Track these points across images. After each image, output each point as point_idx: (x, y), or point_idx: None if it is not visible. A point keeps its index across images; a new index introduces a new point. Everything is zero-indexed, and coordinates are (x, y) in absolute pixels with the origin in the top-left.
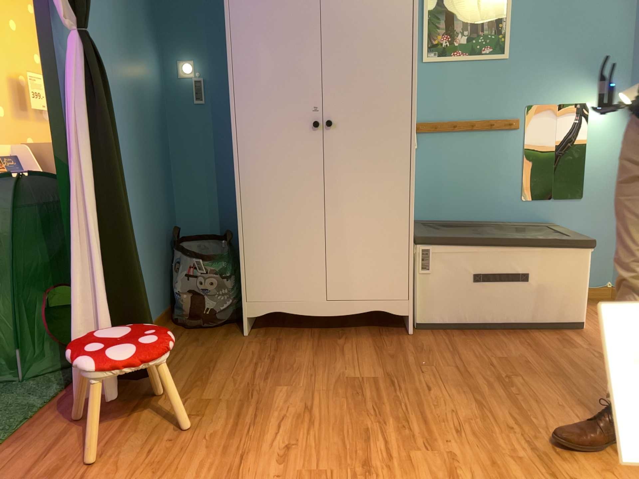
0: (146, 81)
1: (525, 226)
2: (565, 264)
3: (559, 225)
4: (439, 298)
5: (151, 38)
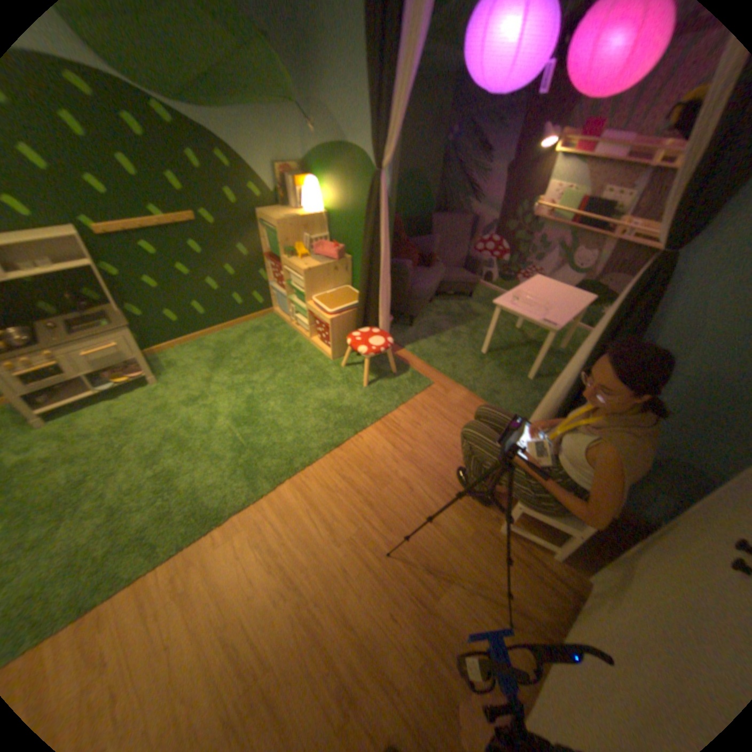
0: None
1: None
2: None
3: None
4: None
5: None
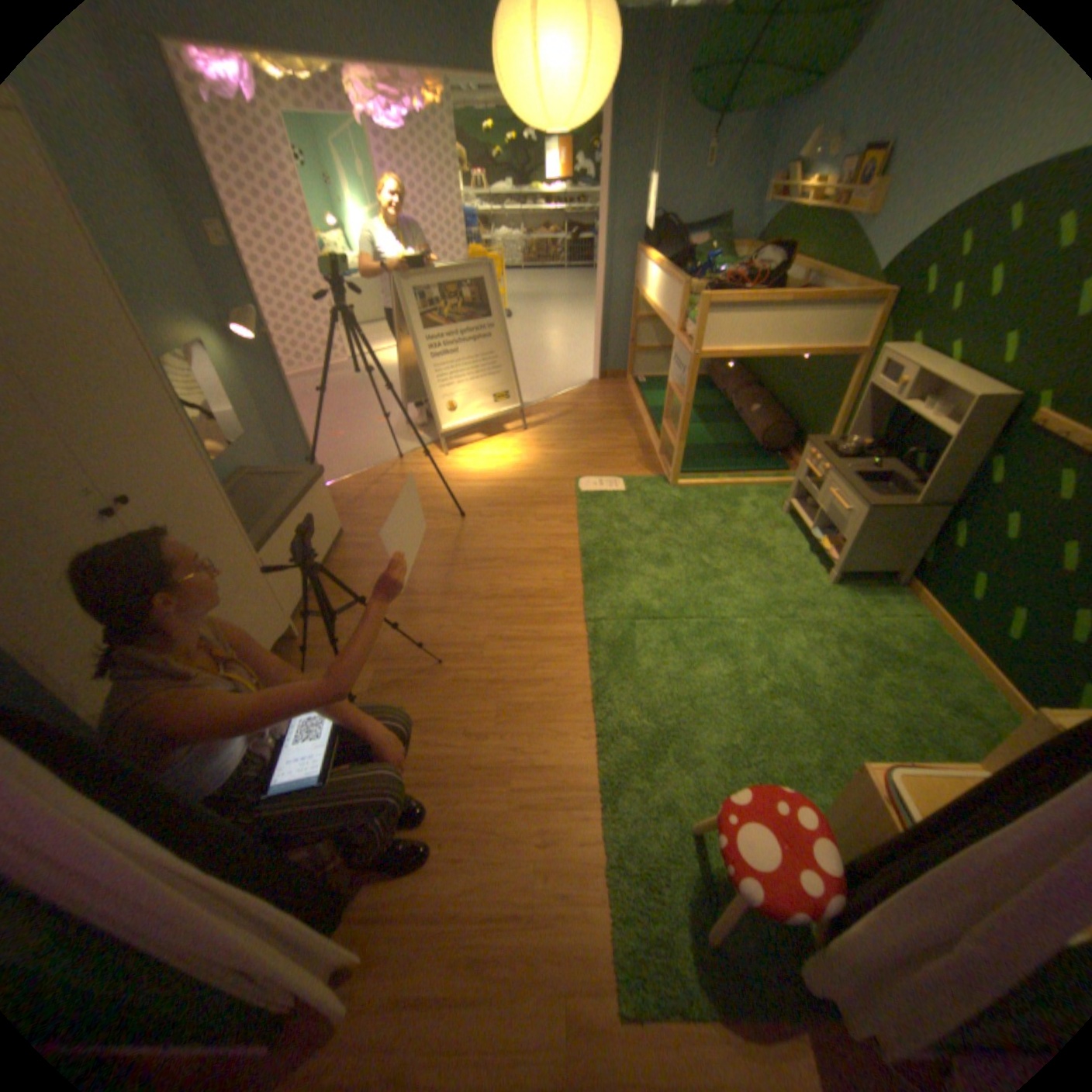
0: None
1: (238, 484)
2: (320, 497)
3: (244, 467)
4: (284, 591)
5: None
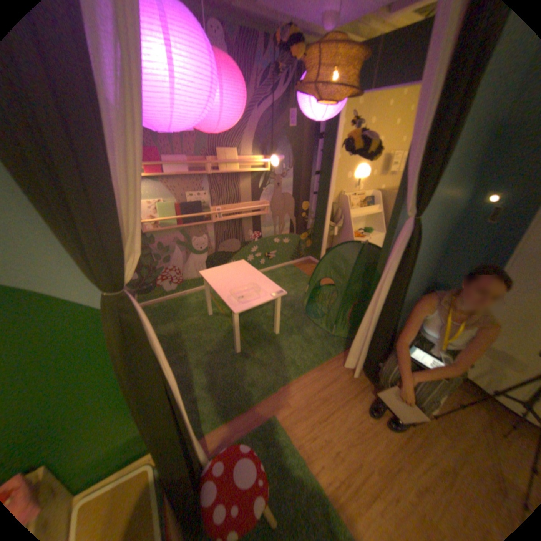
0: (452, 210)
1: None
2: None
3: None
4: None
5: (471, 179)
